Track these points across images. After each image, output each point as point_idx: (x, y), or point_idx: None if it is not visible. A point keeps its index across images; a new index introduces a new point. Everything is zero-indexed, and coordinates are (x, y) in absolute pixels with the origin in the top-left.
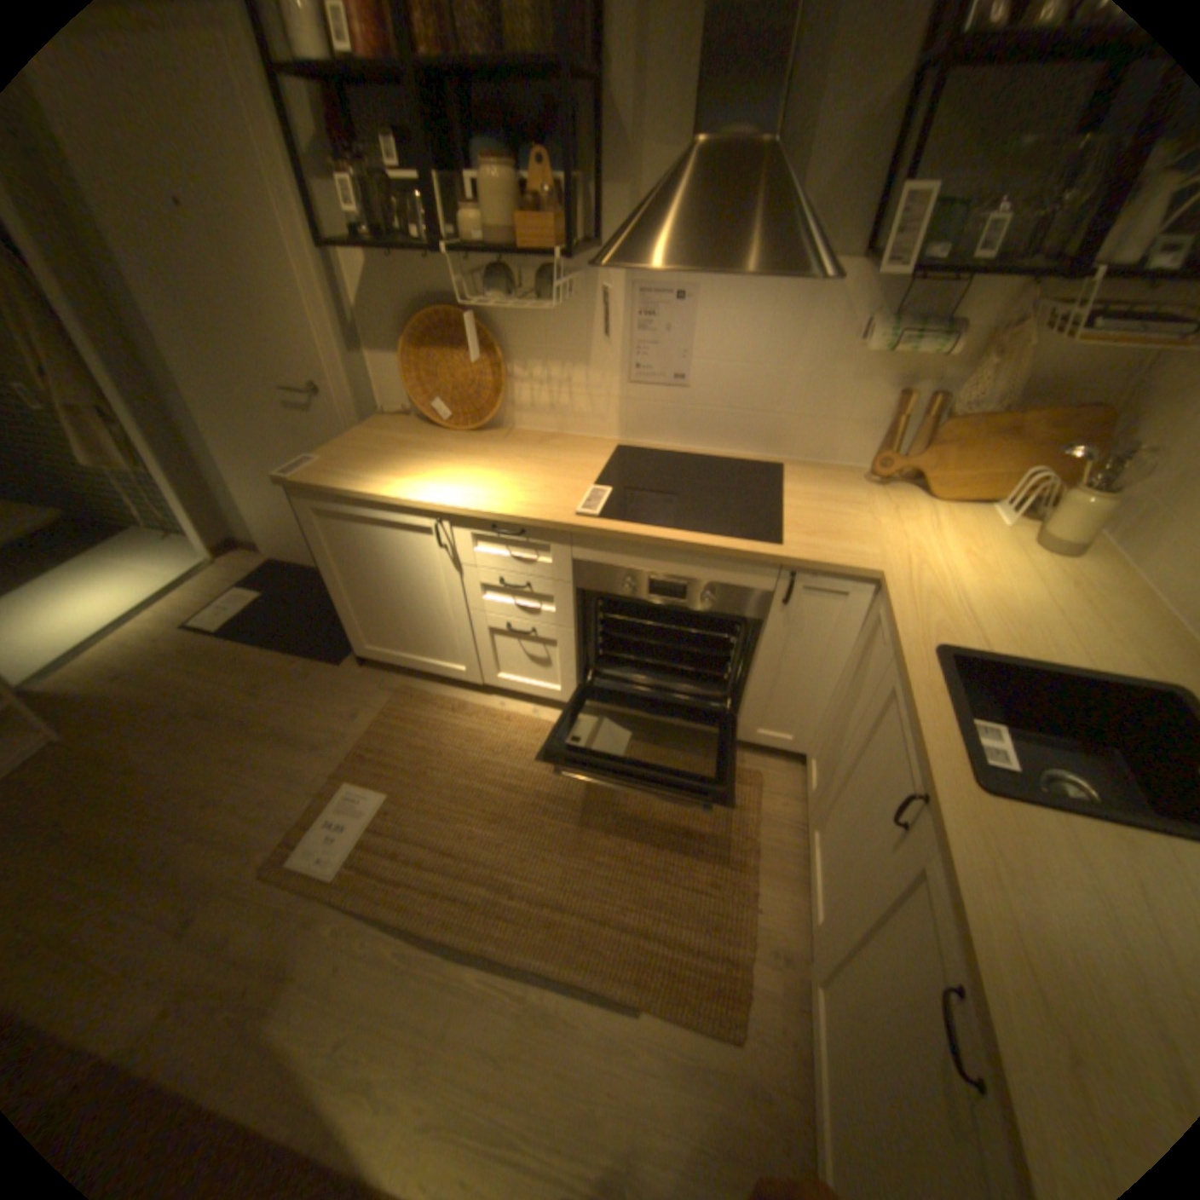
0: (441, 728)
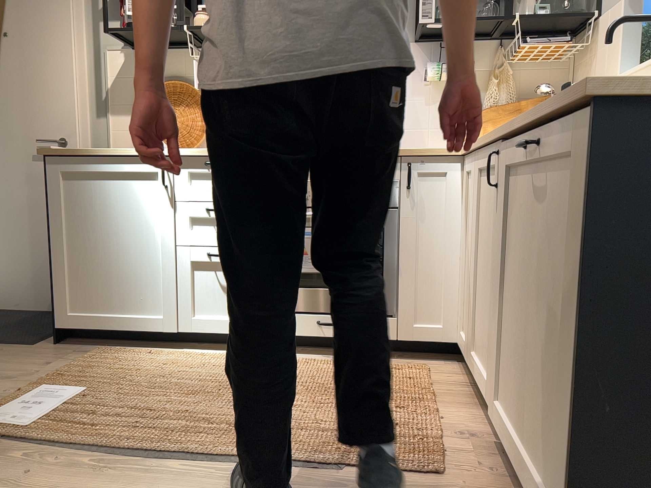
0: (137, 363)
